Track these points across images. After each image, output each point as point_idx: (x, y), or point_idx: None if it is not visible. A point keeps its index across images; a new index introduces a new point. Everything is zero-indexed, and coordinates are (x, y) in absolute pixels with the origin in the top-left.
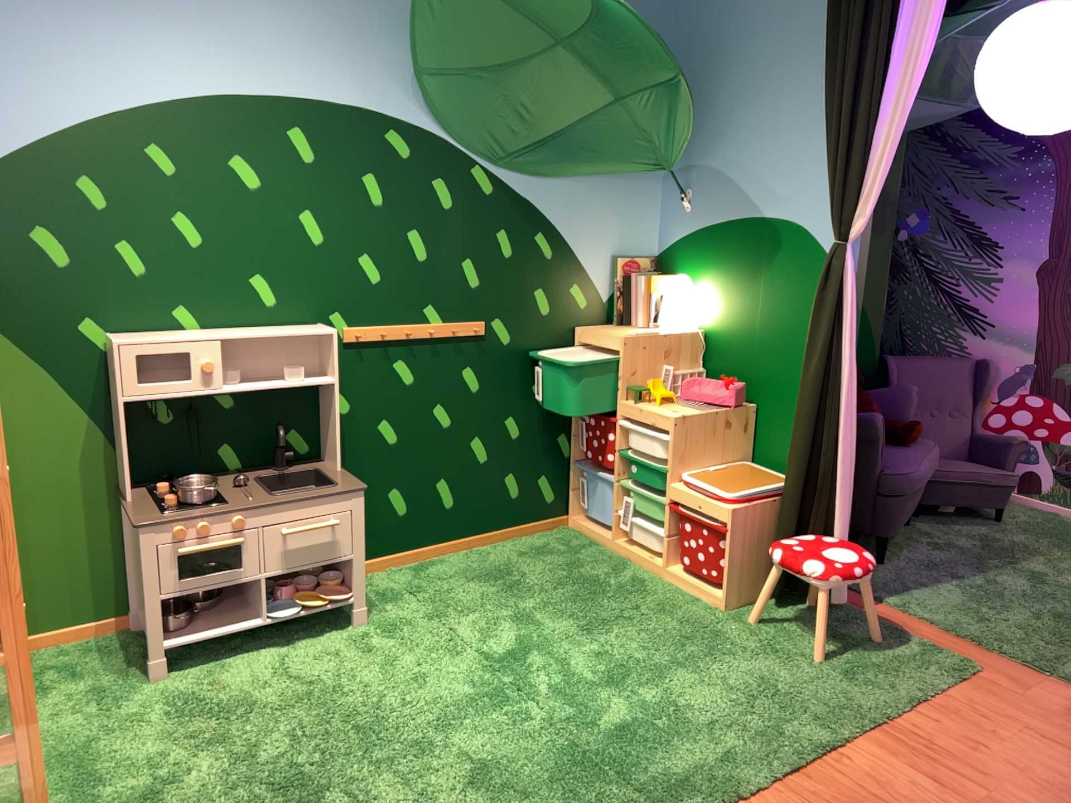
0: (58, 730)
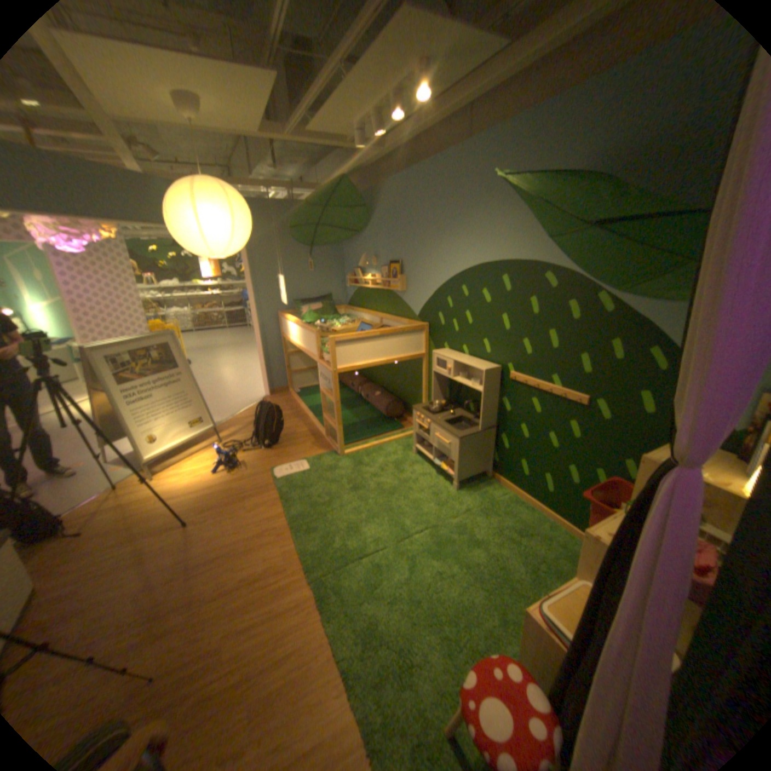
0: (390, 446)
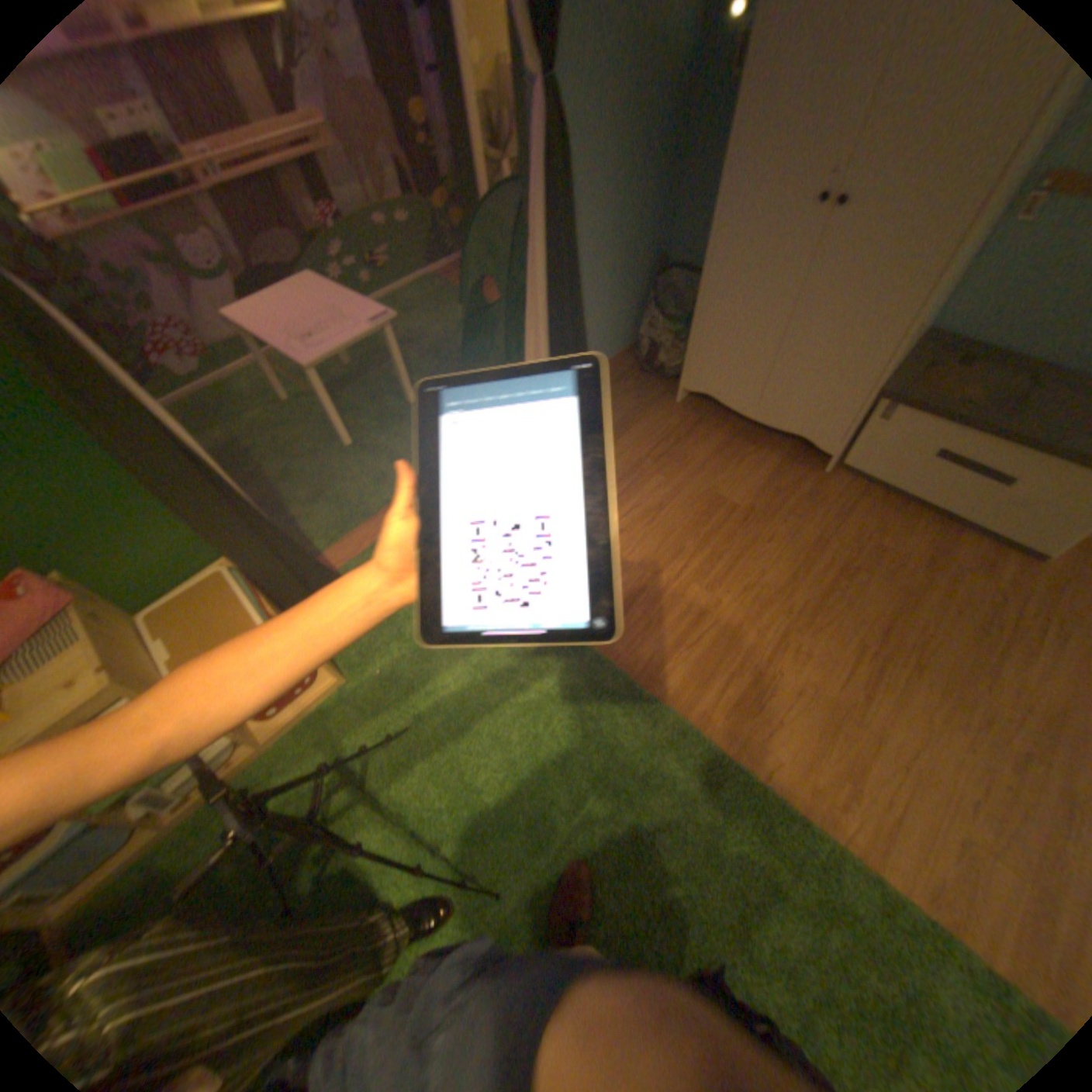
0: None
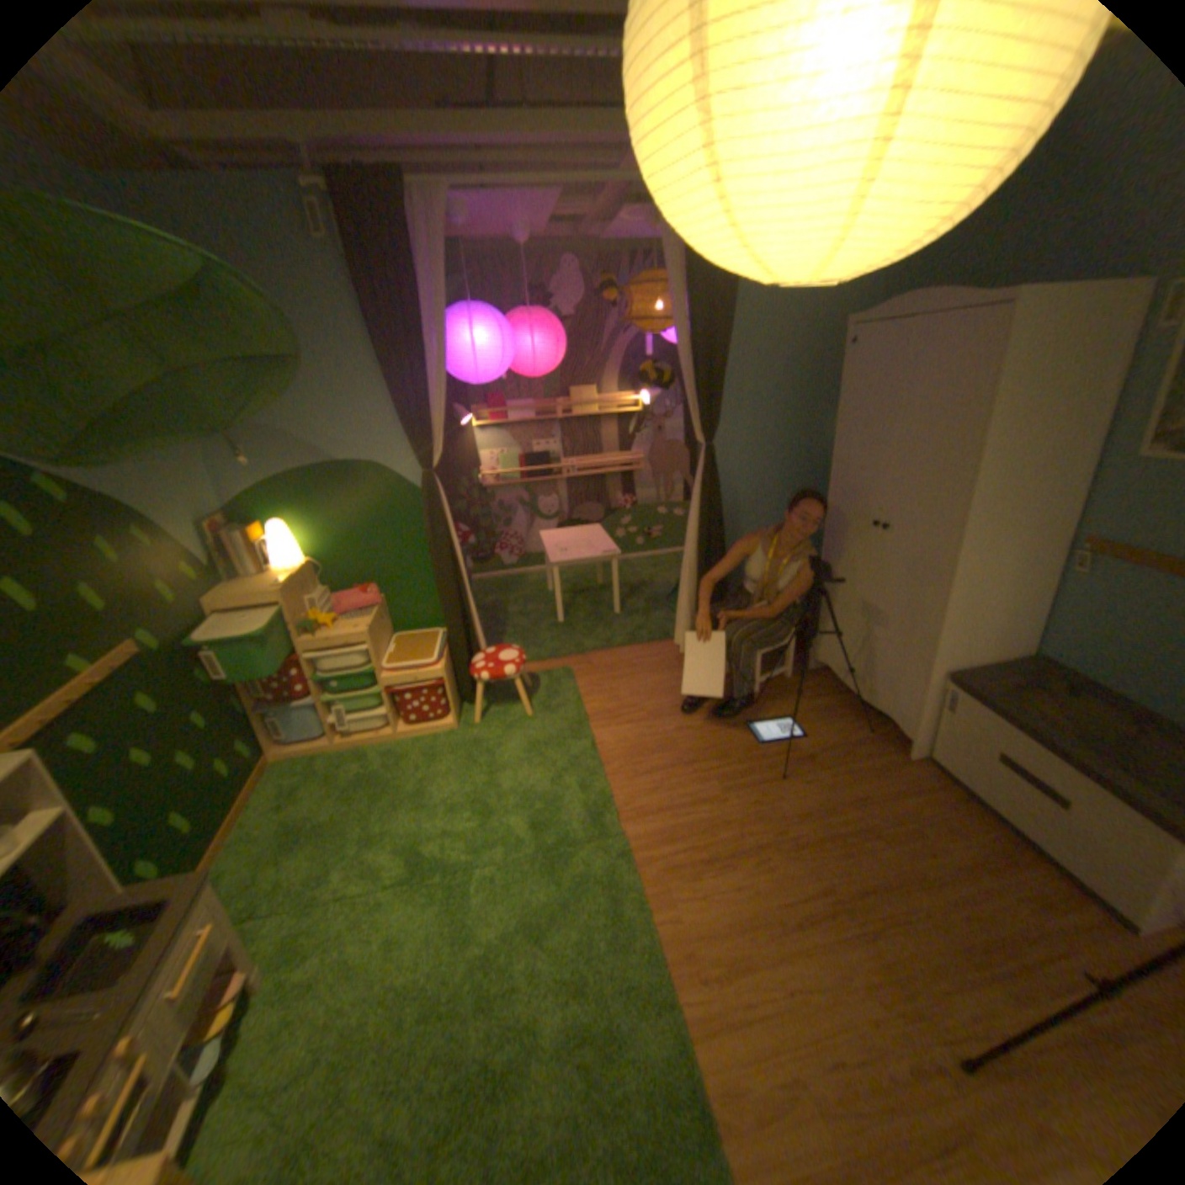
0: None
